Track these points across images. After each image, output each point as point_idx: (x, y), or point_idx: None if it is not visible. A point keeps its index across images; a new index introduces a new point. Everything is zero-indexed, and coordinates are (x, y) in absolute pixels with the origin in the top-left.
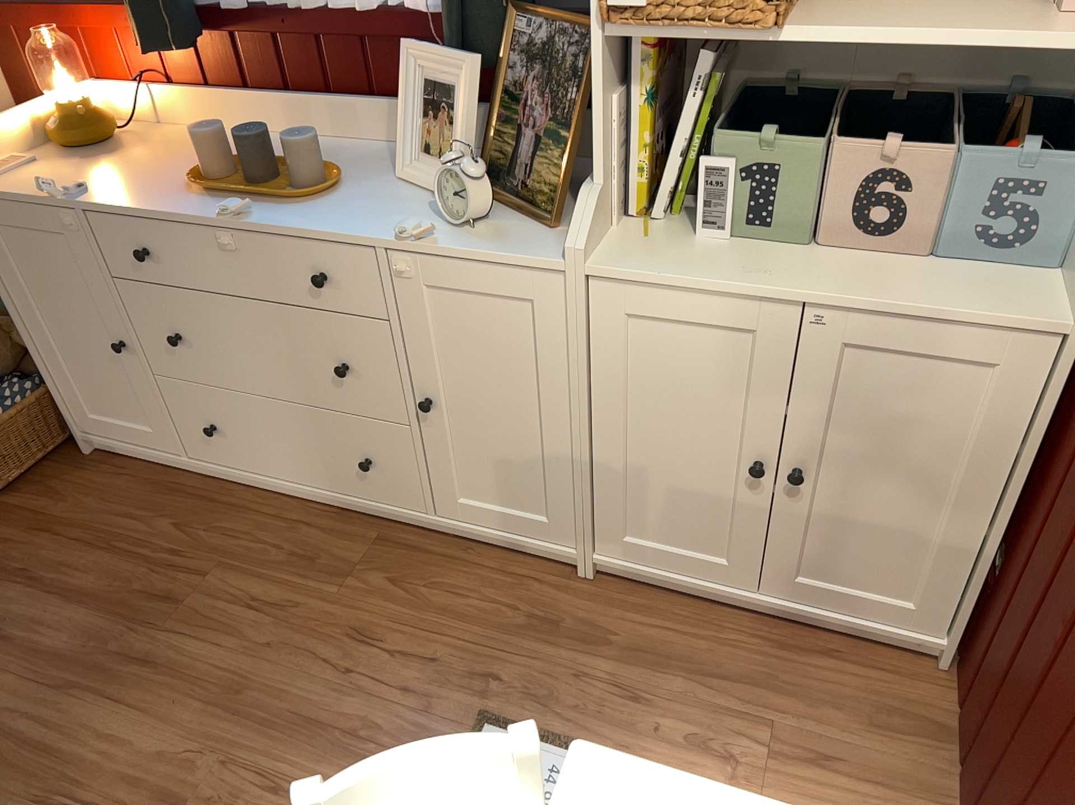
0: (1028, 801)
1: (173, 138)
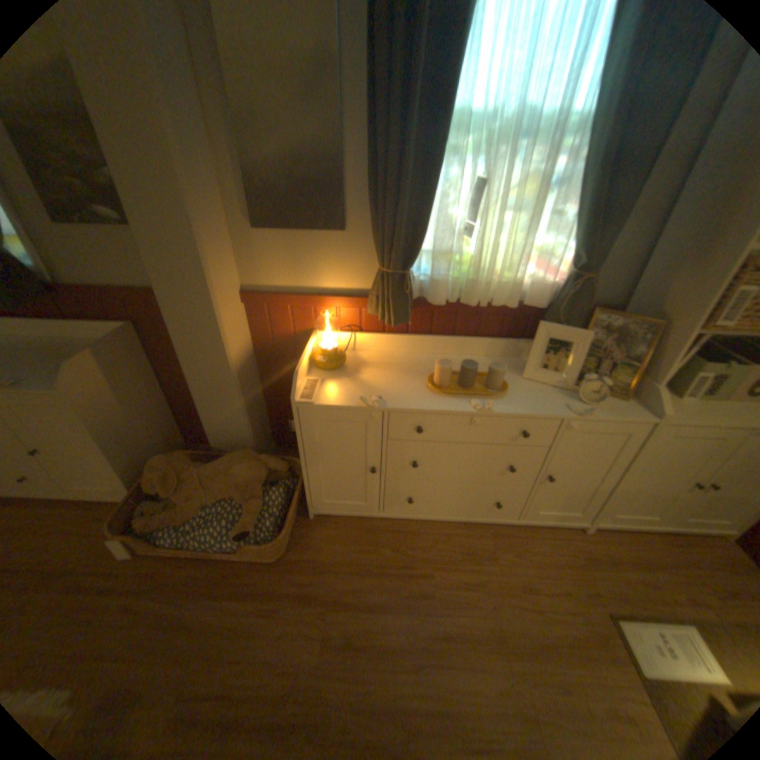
0: None
1: (373, 360)
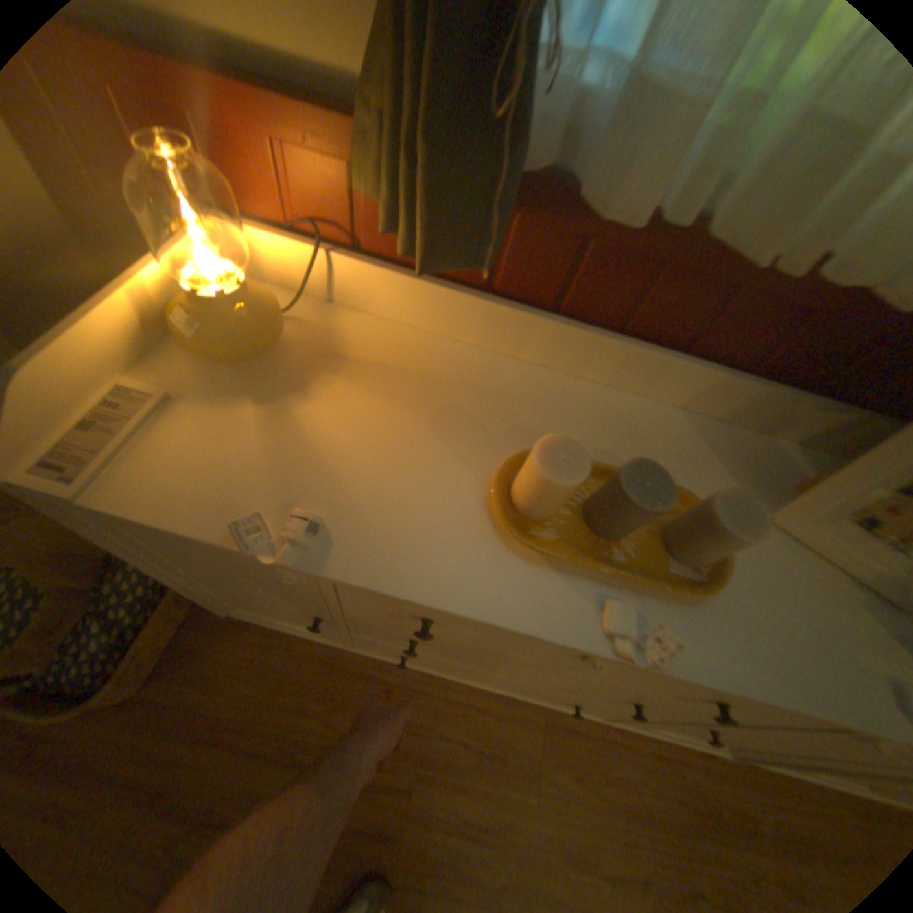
0: None
1: (374, 349)
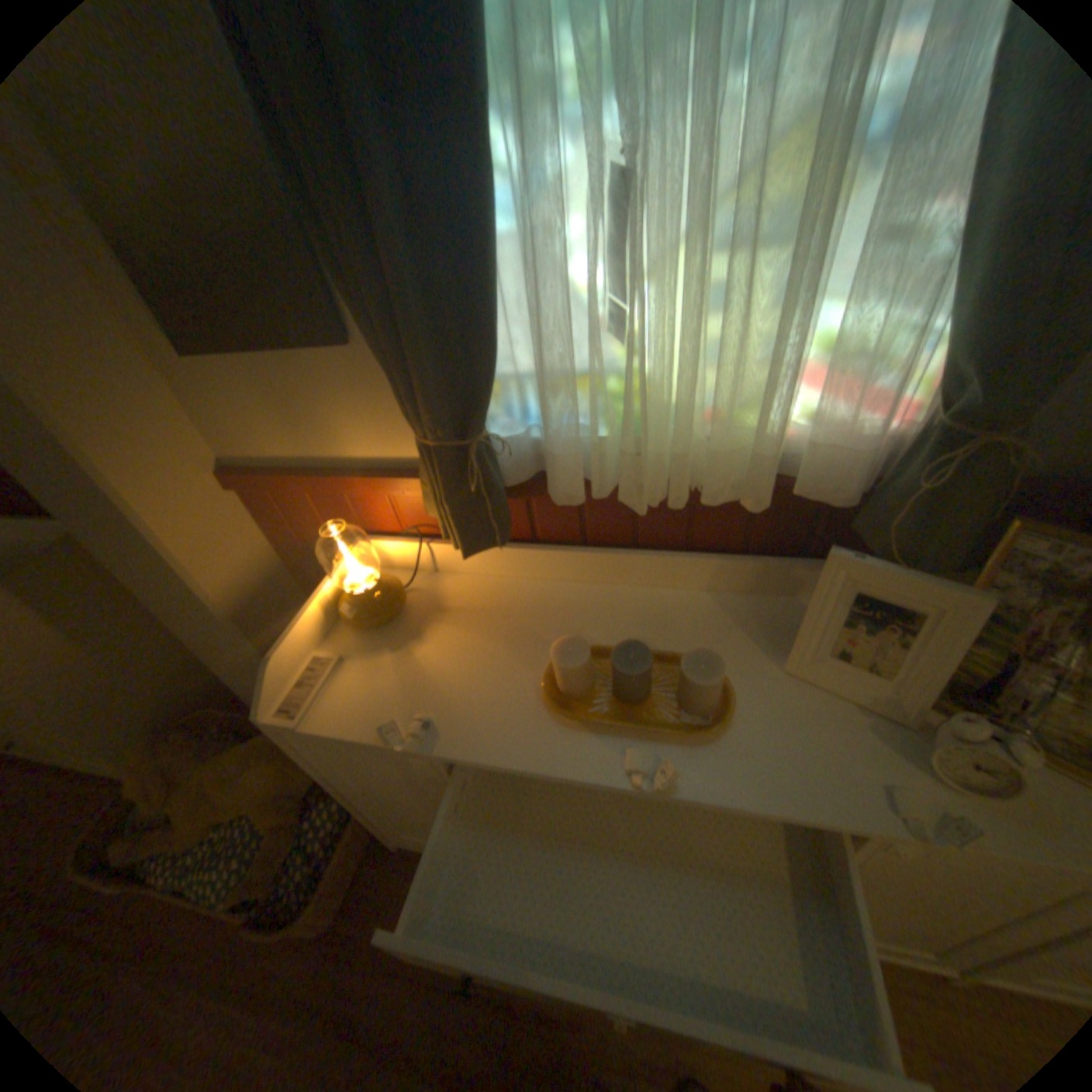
0: None
1: (465, 598)
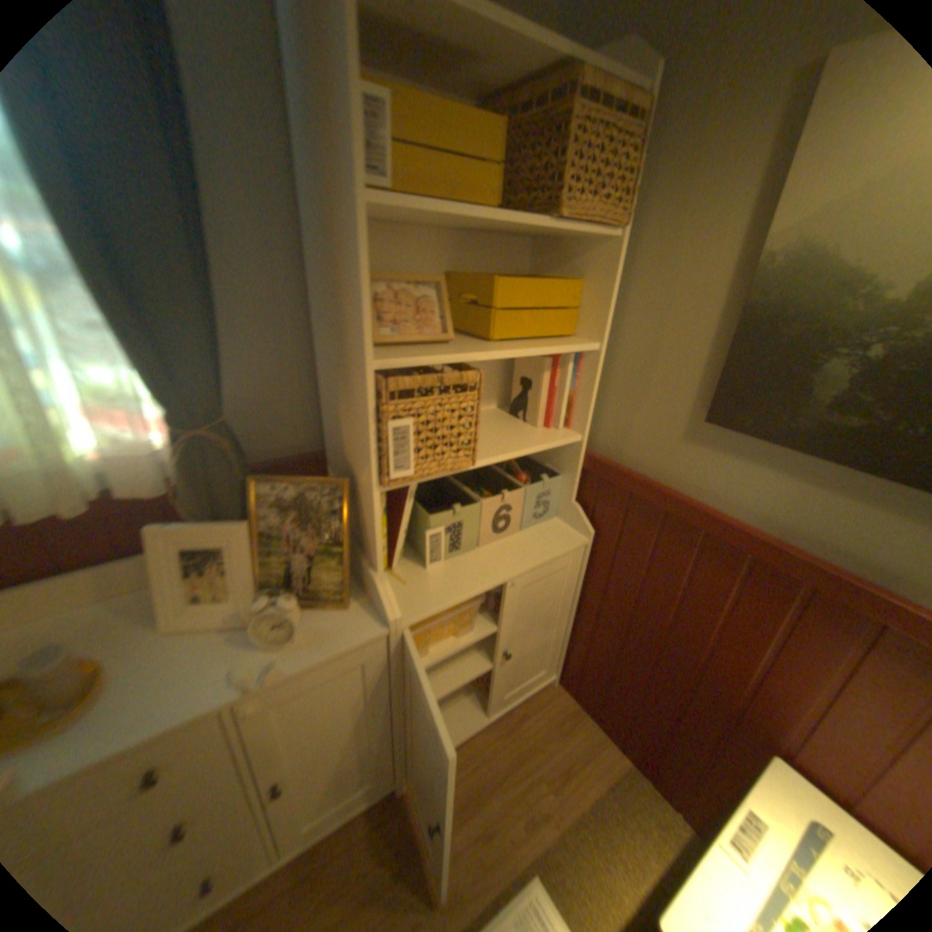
0: (669, 729)
1: None
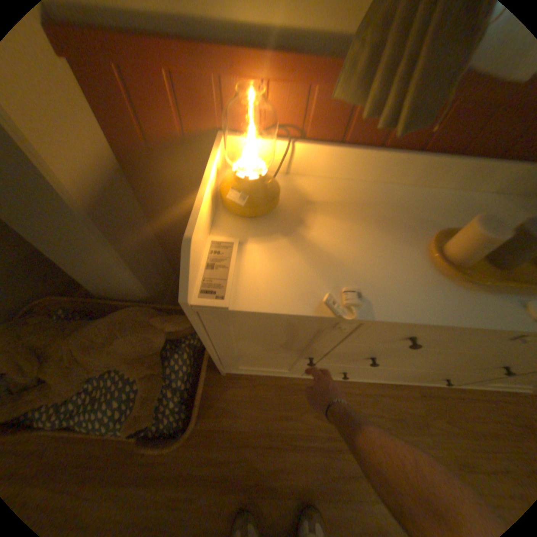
0: None
1: (323, 194)
